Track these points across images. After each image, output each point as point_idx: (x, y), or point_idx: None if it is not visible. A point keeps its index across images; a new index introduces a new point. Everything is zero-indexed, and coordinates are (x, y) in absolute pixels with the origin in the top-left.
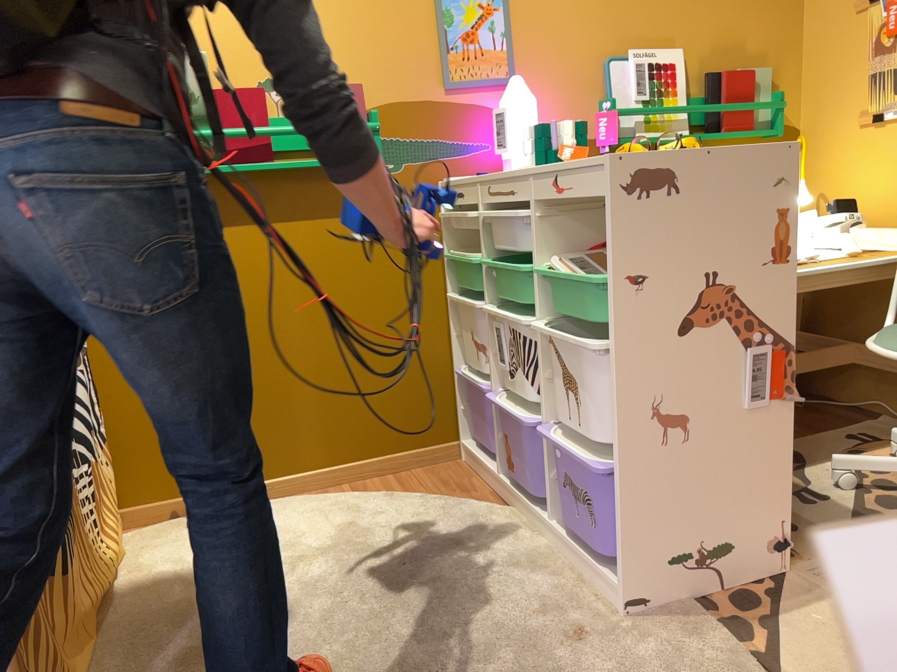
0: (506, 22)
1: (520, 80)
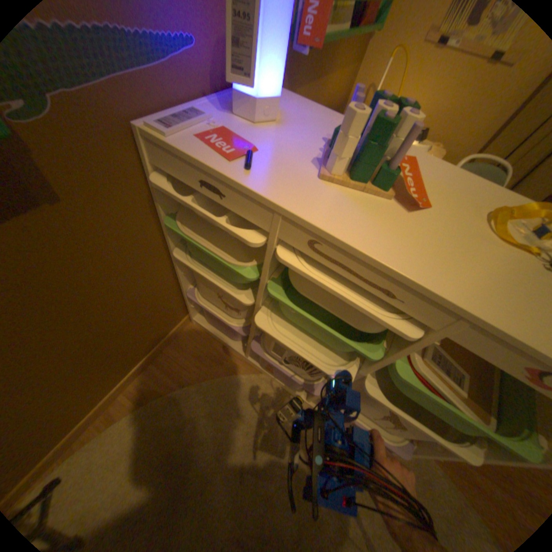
0: None
1: None
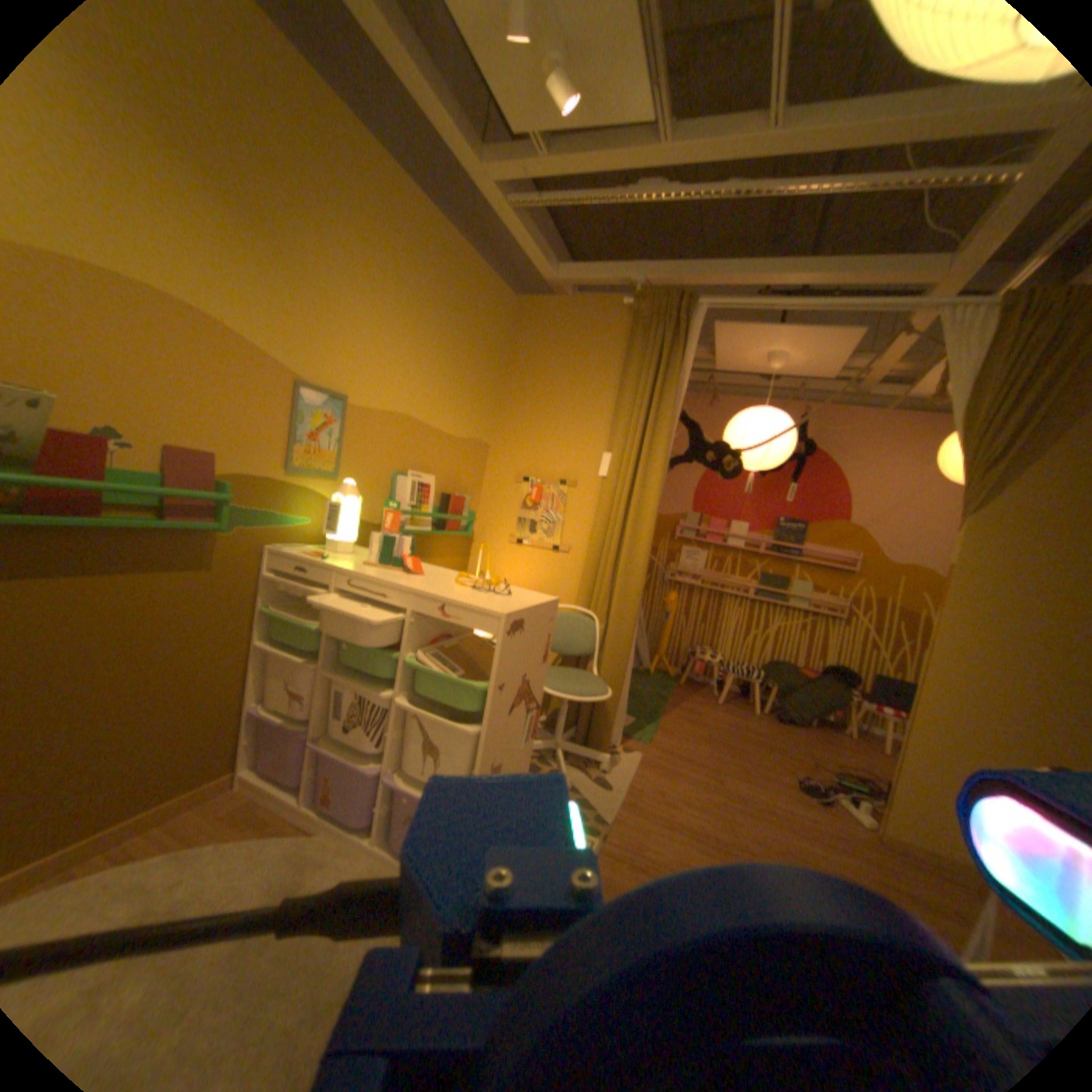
0: (343, 434)
1: (354, 485)
